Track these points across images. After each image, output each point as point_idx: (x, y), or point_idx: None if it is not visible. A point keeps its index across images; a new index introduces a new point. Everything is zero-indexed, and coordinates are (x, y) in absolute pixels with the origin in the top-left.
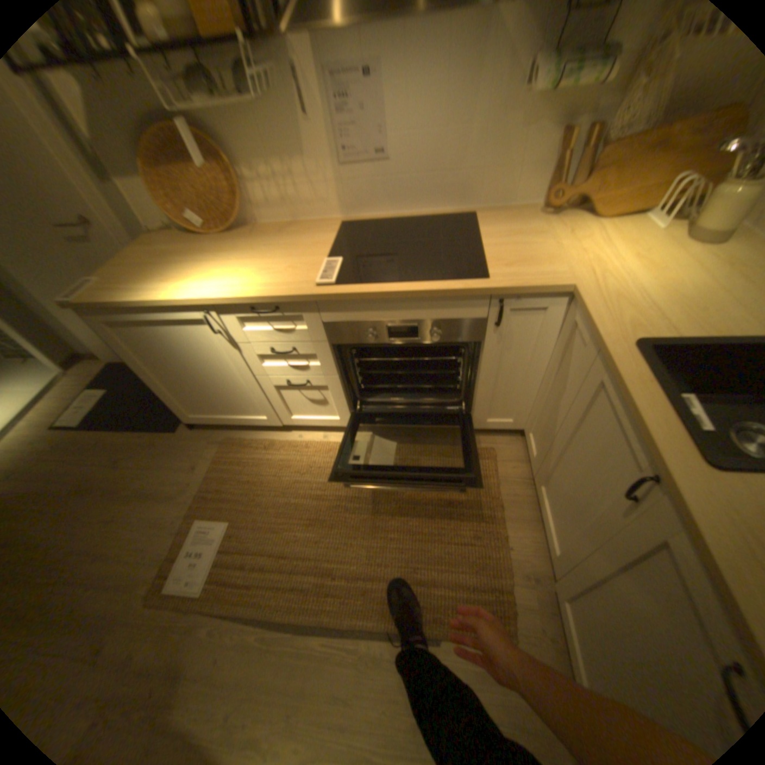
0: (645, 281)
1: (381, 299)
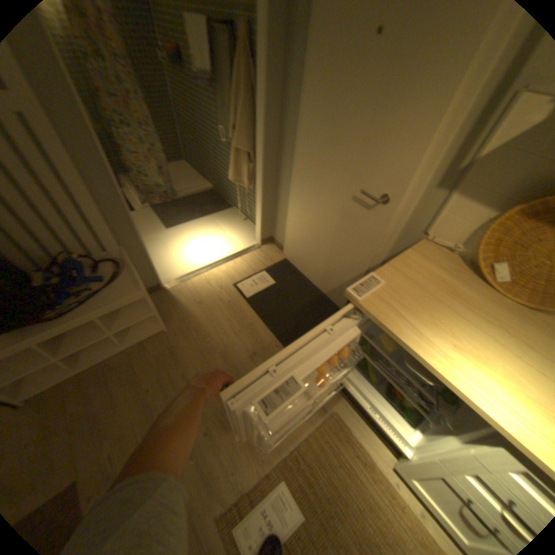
0: None
1: None
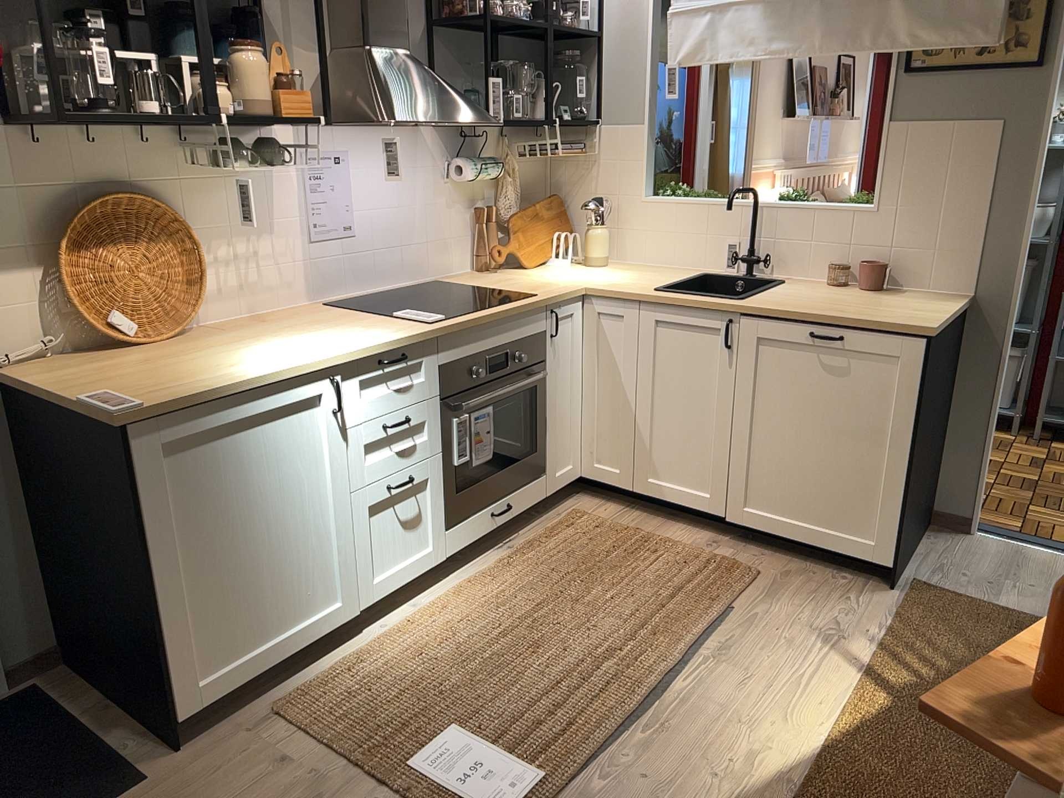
0: (611, 279)
1: (486, 323)
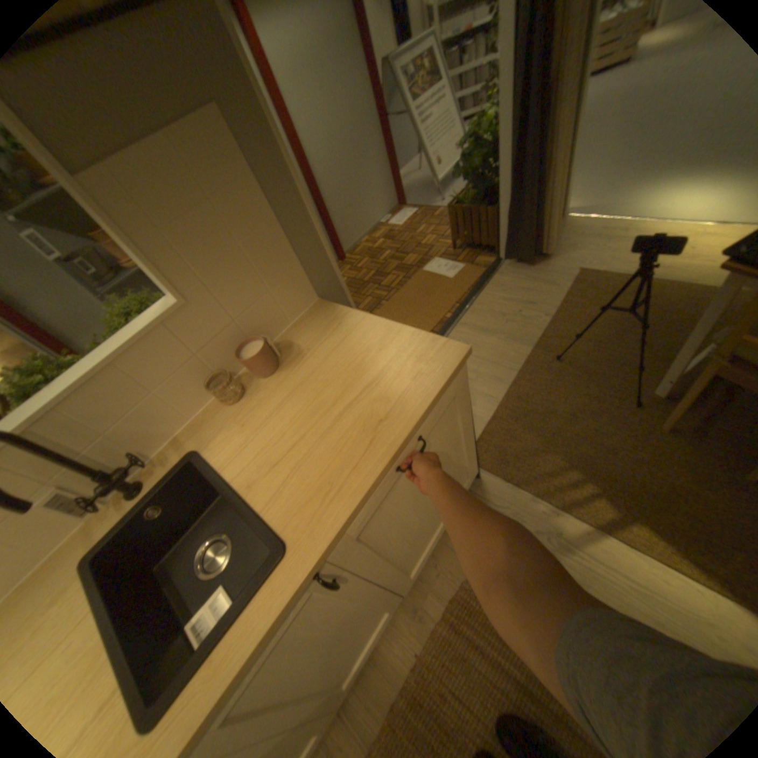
0: None
1: None
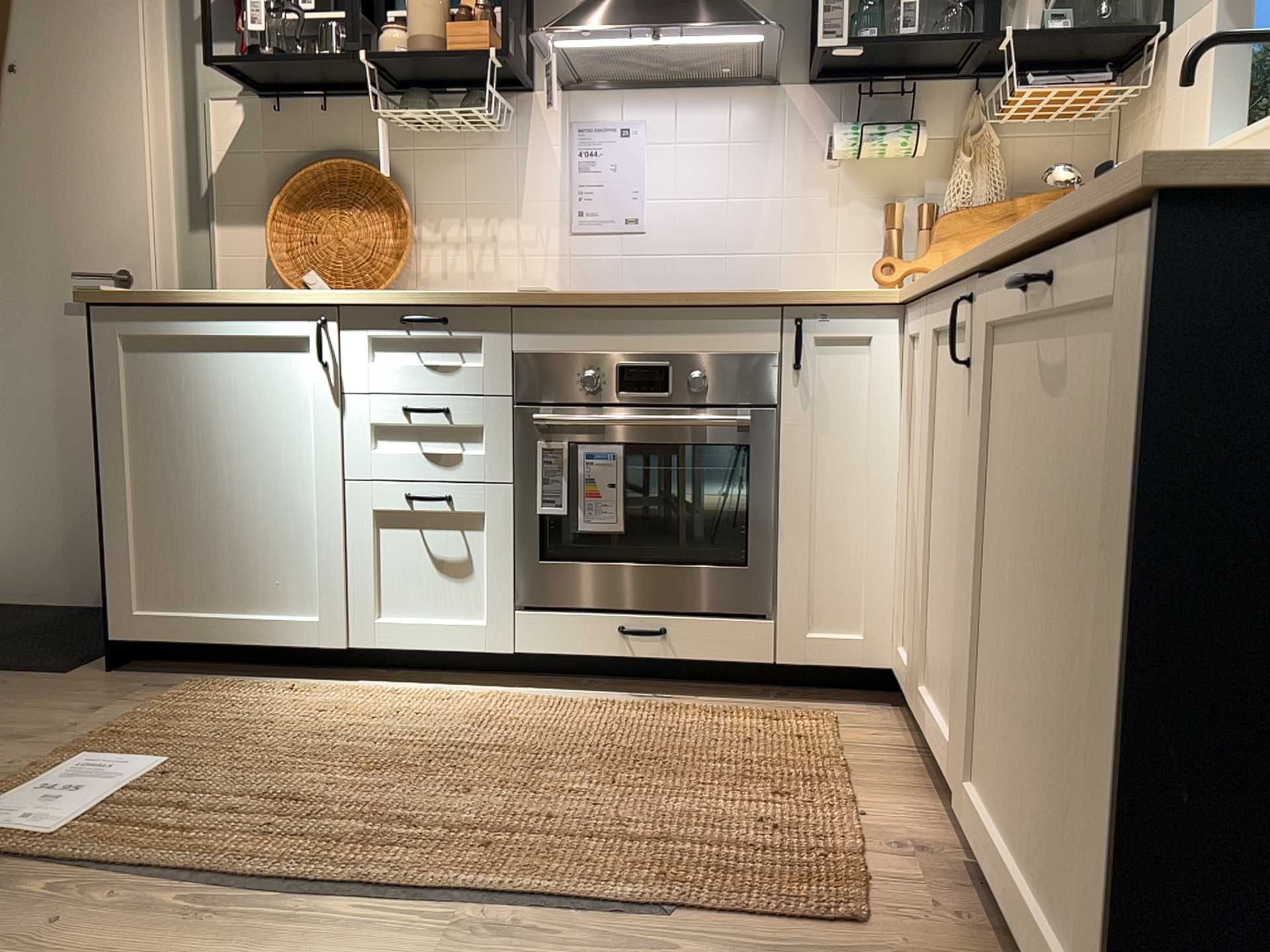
0: None
1: (616, 308)
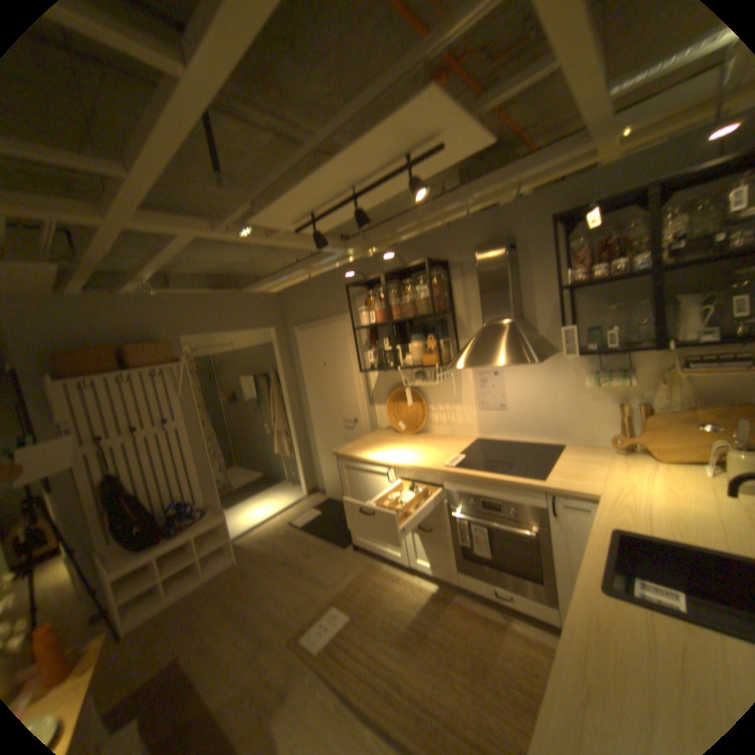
0: (658, 503)
1: (476, 479)
